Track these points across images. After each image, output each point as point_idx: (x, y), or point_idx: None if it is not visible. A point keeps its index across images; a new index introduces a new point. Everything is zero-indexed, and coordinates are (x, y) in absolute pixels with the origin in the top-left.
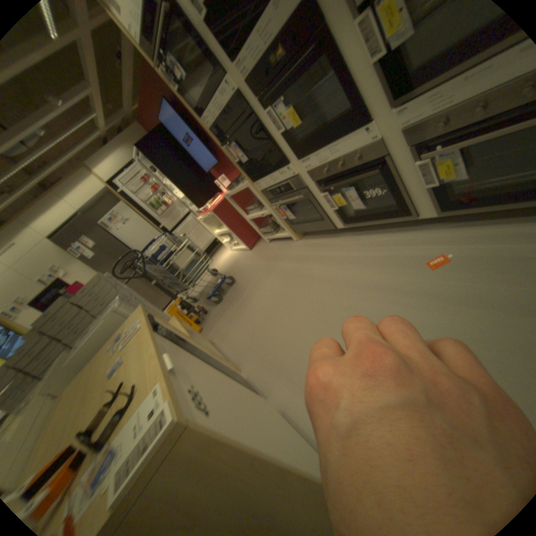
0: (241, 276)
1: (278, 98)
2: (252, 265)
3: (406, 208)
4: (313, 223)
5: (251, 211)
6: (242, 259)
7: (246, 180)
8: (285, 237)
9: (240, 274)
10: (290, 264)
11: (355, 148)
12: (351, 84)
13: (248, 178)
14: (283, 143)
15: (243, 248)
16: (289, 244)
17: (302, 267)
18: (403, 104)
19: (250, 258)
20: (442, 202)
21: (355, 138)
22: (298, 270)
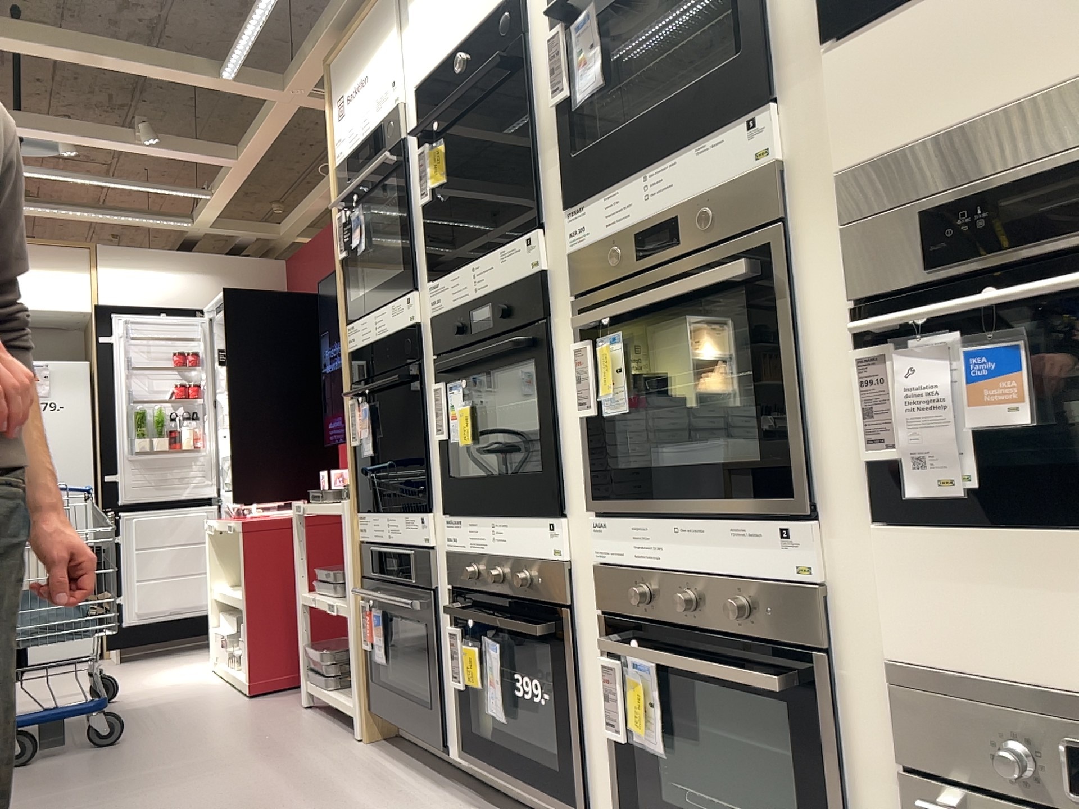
0: (151, 740)
1: (462, 381)
2: (206, 731)
3: (572, 776)
4: (413, 706)
5: (322, 582)
6: (208, 704)
7: (354, 498)
8: (344, 708)
9: (156, 732)
10: (277, 781)
11: (527, 556)
12: (550, 430)
13: (361, 499)
14: (437, 463)
15: (241, 679)
16: (339, 737)
17: (291, 802)
18: (602, 516)
19: (227, 712)
20: (628, 802)
21: (532, 533)
22: (273, 805)
